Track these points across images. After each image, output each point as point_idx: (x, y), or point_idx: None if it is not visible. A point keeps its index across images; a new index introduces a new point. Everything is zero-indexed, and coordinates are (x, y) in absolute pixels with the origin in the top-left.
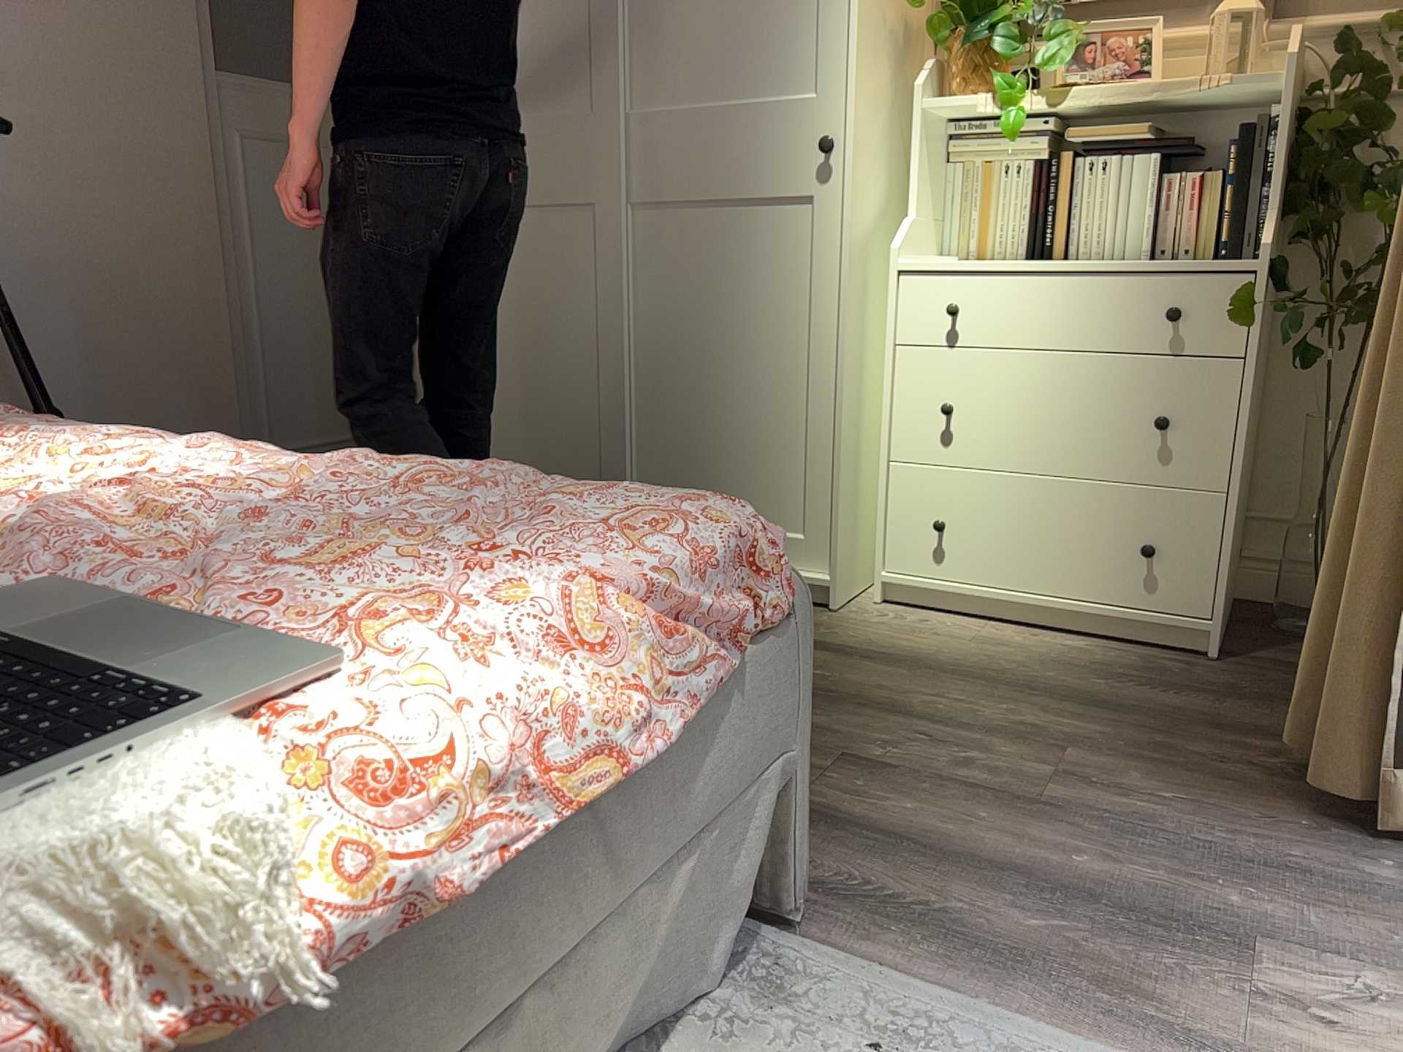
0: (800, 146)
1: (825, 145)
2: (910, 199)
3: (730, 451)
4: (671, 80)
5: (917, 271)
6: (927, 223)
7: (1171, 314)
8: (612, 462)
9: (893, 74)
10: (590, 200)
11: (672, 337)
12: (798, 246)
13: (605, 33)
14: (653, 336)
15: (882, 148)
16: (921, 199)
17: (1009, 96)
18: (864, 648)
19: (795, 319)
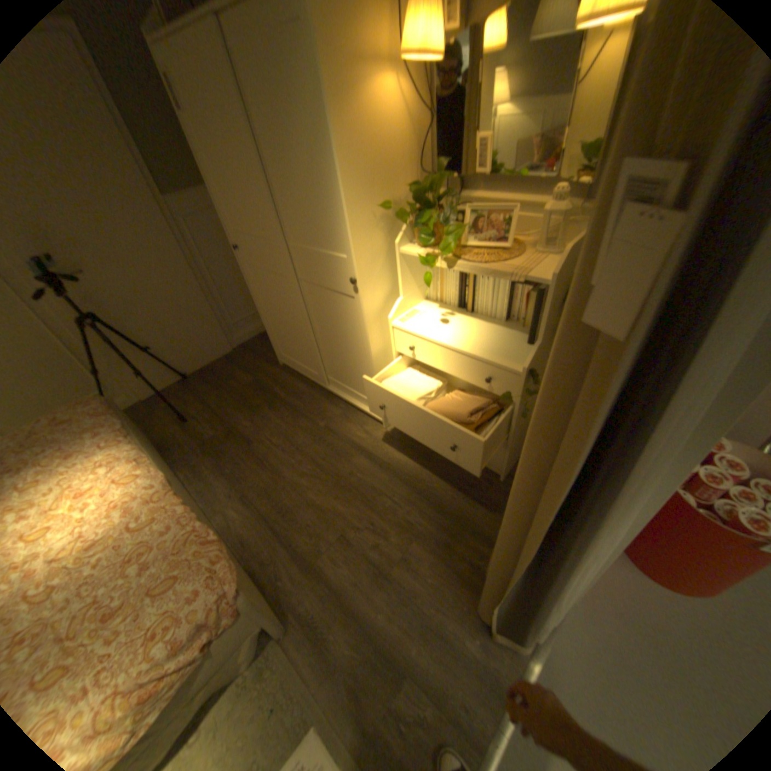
0: (346, 276)
1: (352, 282)
2: (400, 290)
3: (349, 370)
4: (298, 234)
5: (399, 329)
6: (413, 293)
7: (486, 380)
8: (317, 362)
9: (387, 235)
10: (285, 276)
11: (324, 329)
12: (354, 313)
13: (269, 211)
14: (318, 326)
15: (384, 271)
16: (407, 288)
17: (429, 262)
18: (383, 456)
19: (358, 338)
